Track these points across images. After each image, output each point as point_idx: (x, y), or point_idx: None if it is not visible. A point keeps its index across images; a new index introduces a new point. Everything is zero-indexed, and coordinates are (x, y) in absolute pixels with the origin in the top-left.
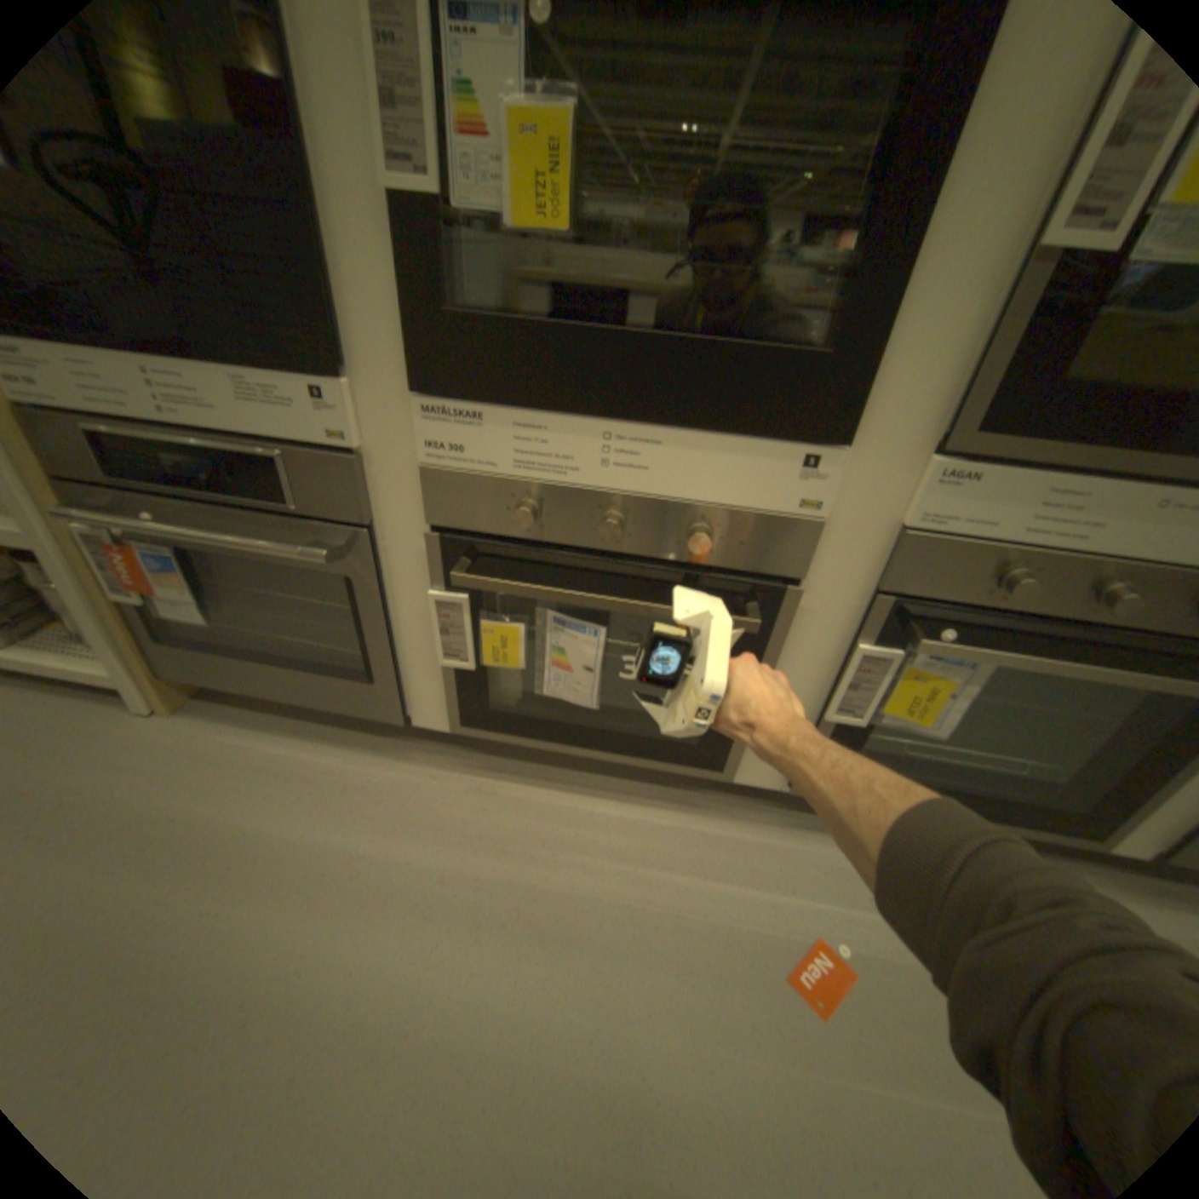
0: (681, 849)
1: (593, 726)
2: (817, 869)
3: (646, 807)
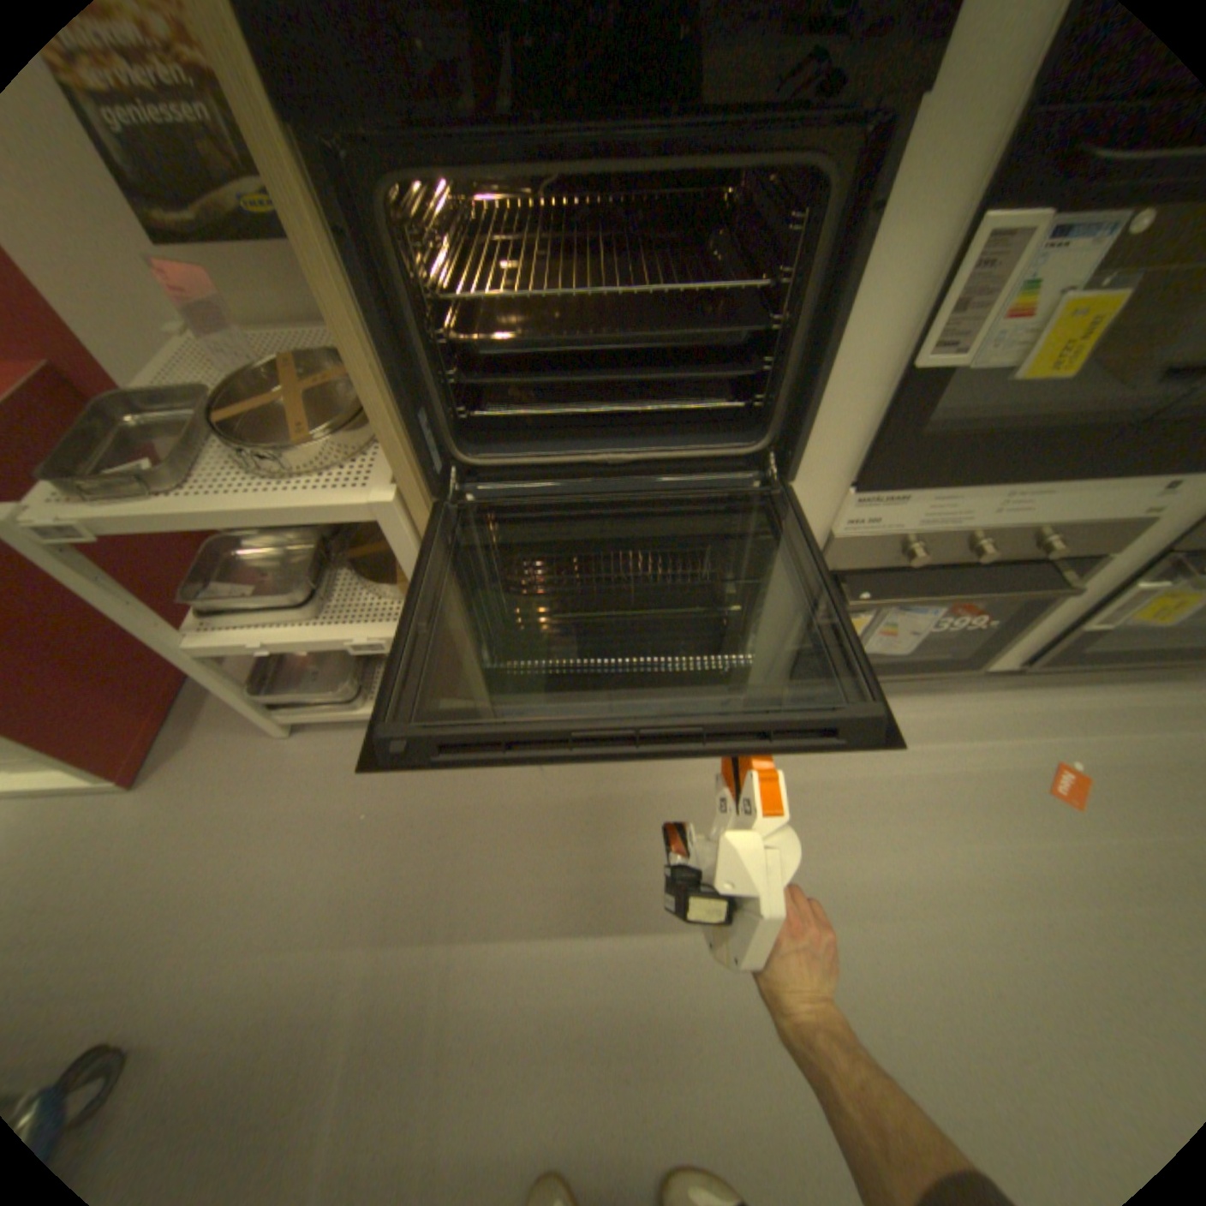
0: (945, 726)
1: (882, 662)
2: (1039, 716)
3: (905, 701)
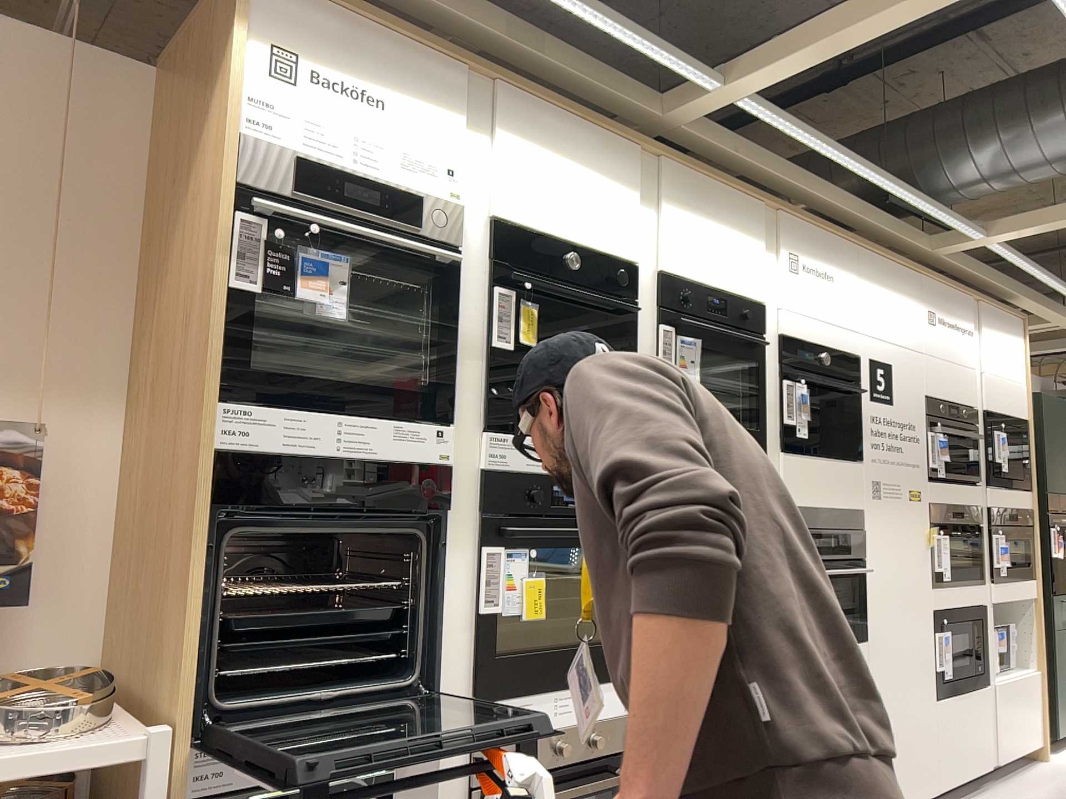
0: None
1: None
2: None
3: None
